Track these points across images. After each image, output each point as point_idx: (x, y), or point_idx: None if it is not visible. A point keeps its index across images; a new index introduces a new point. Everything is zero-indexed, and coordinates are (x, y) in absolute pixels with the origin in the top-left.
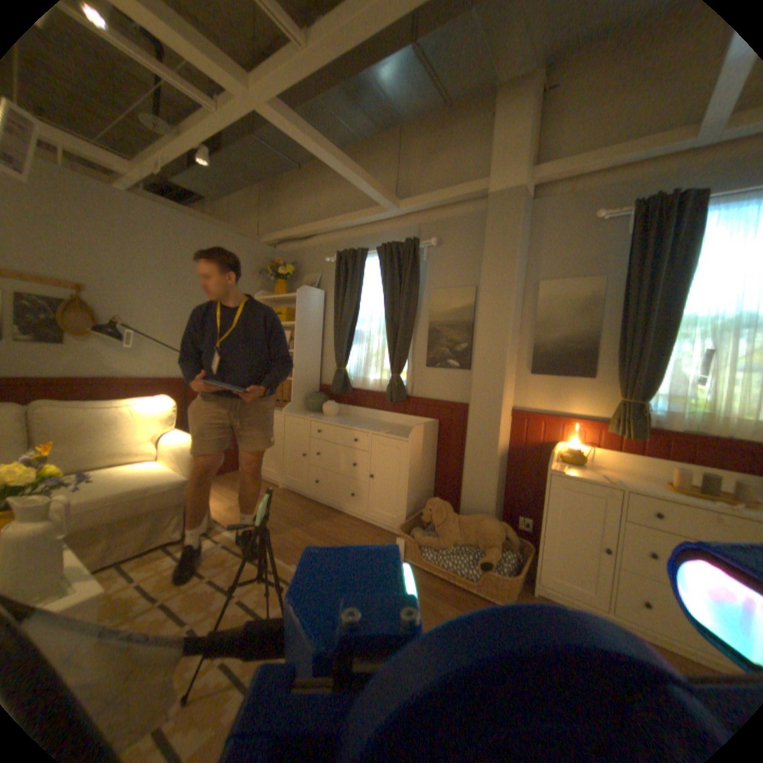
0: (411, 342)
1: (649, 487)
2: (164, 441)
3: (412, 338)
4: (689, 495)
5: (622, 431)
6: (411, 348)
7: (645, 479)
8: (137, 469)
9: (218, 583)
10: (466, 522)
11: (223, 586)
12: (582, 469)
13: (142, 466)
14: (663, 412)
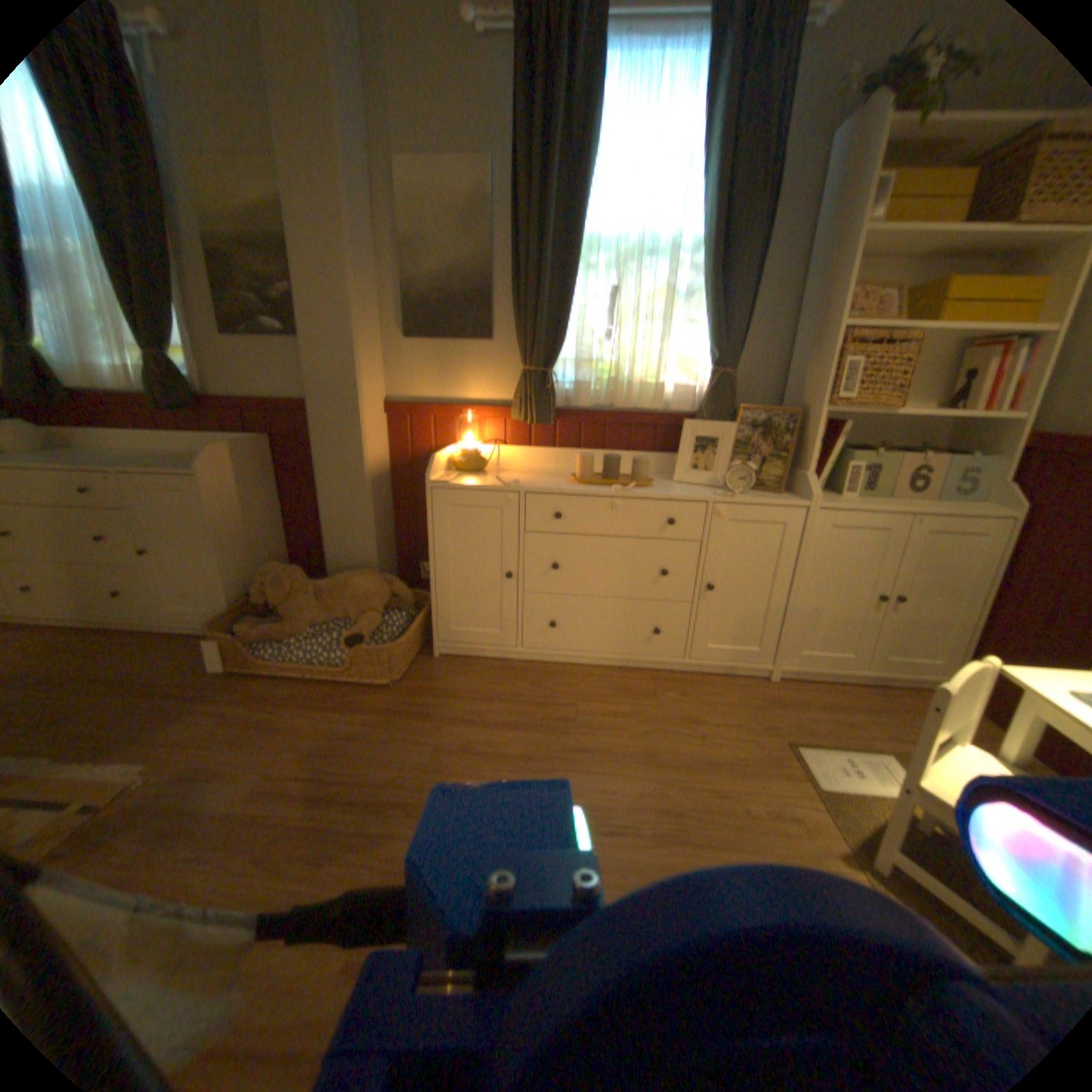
0: (175, 280)
1: (550, 483)
2: None
3: (172, 270)
4: (588, 485)
5: (525, 416)
6: (177, 293)
7: (551, 476)
8: None
9: None
10: (327, 586)
11: None
12: (477, 475)
13: None
14: (570, 384)
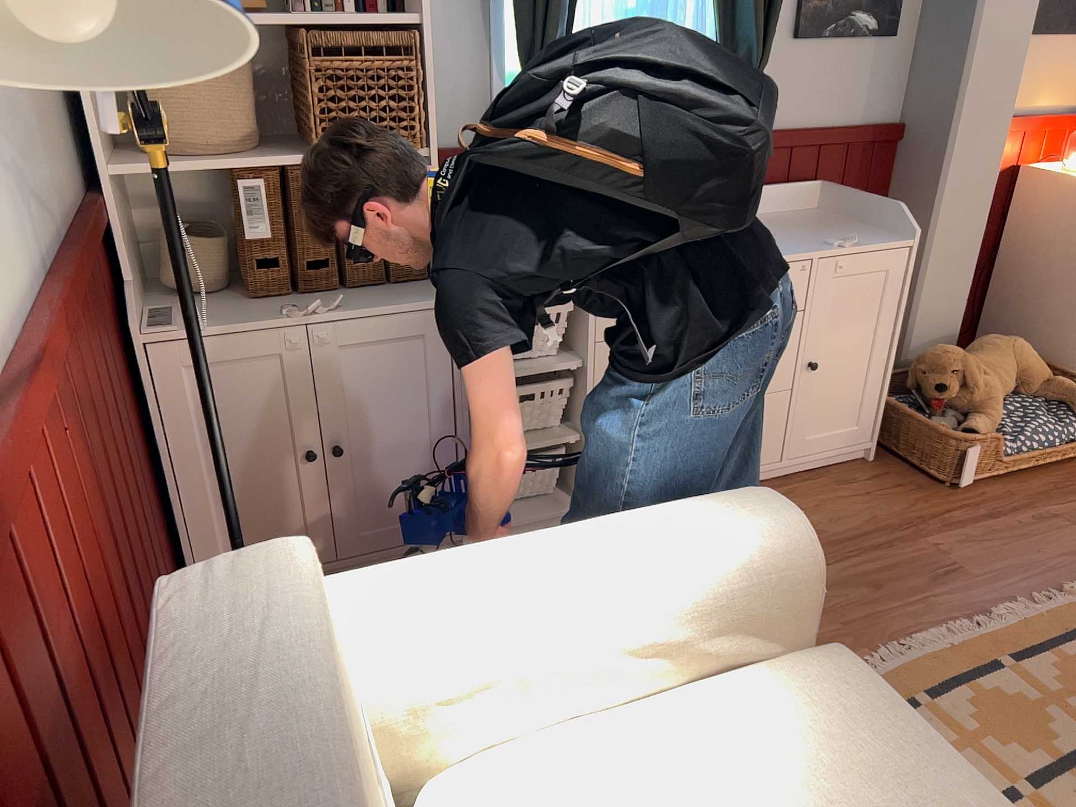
0: None
1: None
2: (538, 628)
3: None
4: None
5: None
6: None
7: None
8: (672, 792)
9: (1032, 769)
10: (993, 361)
11: (1049, 760)
12: None
13: (620, 776)
14: None
